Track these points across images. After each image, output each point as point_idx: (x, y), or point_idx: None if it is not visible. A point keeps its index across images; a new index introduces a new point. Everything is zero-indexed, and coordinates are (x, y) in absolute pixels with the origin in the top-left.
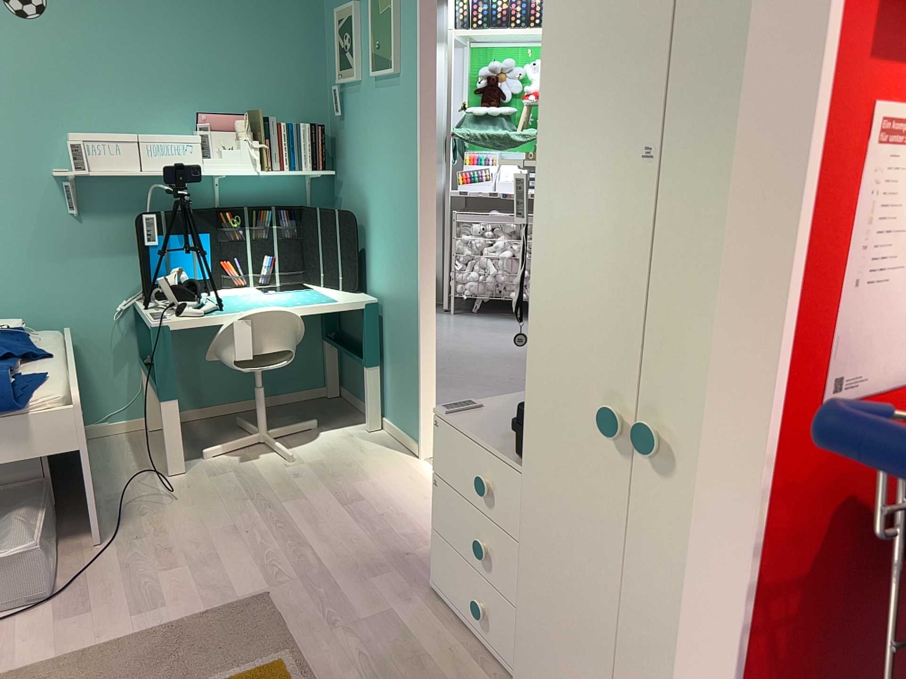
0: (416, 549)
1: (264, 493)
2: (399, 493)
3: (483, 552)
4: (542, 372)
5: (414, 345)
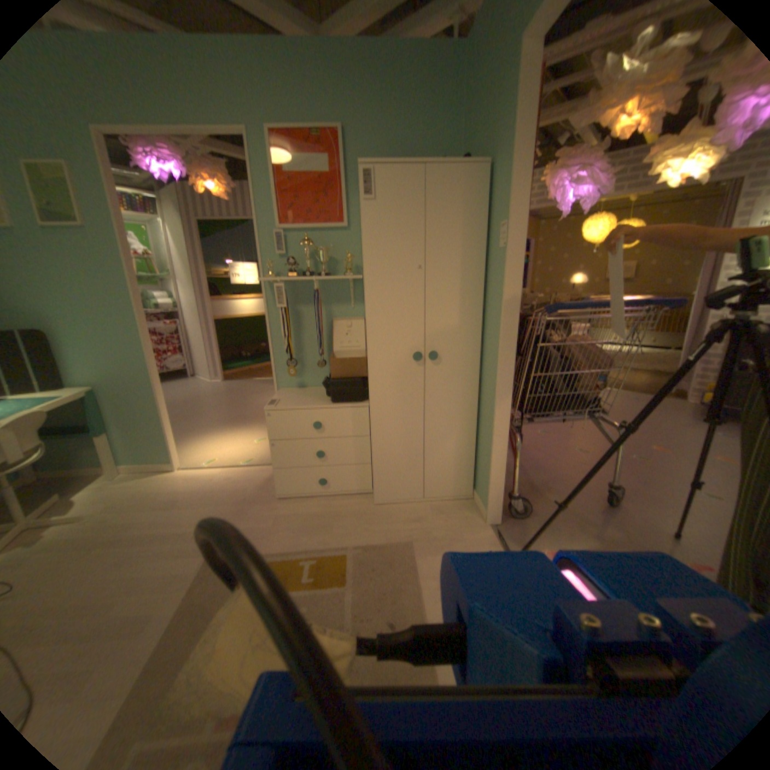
0: (243, 495)
1: (96, 542)
2: (190, 487)
3: (322, 453)
4: (375, 354)
5: (147, 405)
